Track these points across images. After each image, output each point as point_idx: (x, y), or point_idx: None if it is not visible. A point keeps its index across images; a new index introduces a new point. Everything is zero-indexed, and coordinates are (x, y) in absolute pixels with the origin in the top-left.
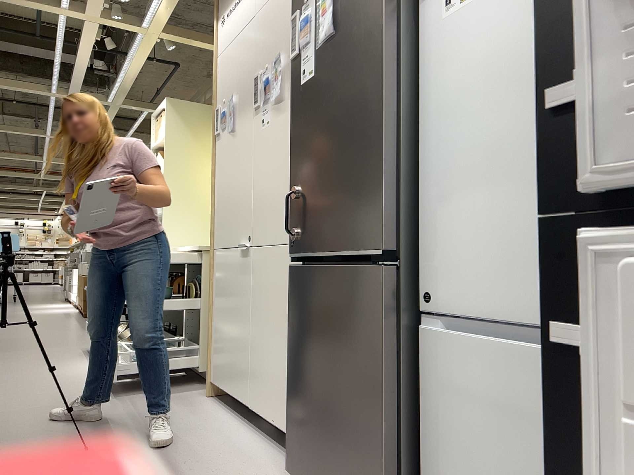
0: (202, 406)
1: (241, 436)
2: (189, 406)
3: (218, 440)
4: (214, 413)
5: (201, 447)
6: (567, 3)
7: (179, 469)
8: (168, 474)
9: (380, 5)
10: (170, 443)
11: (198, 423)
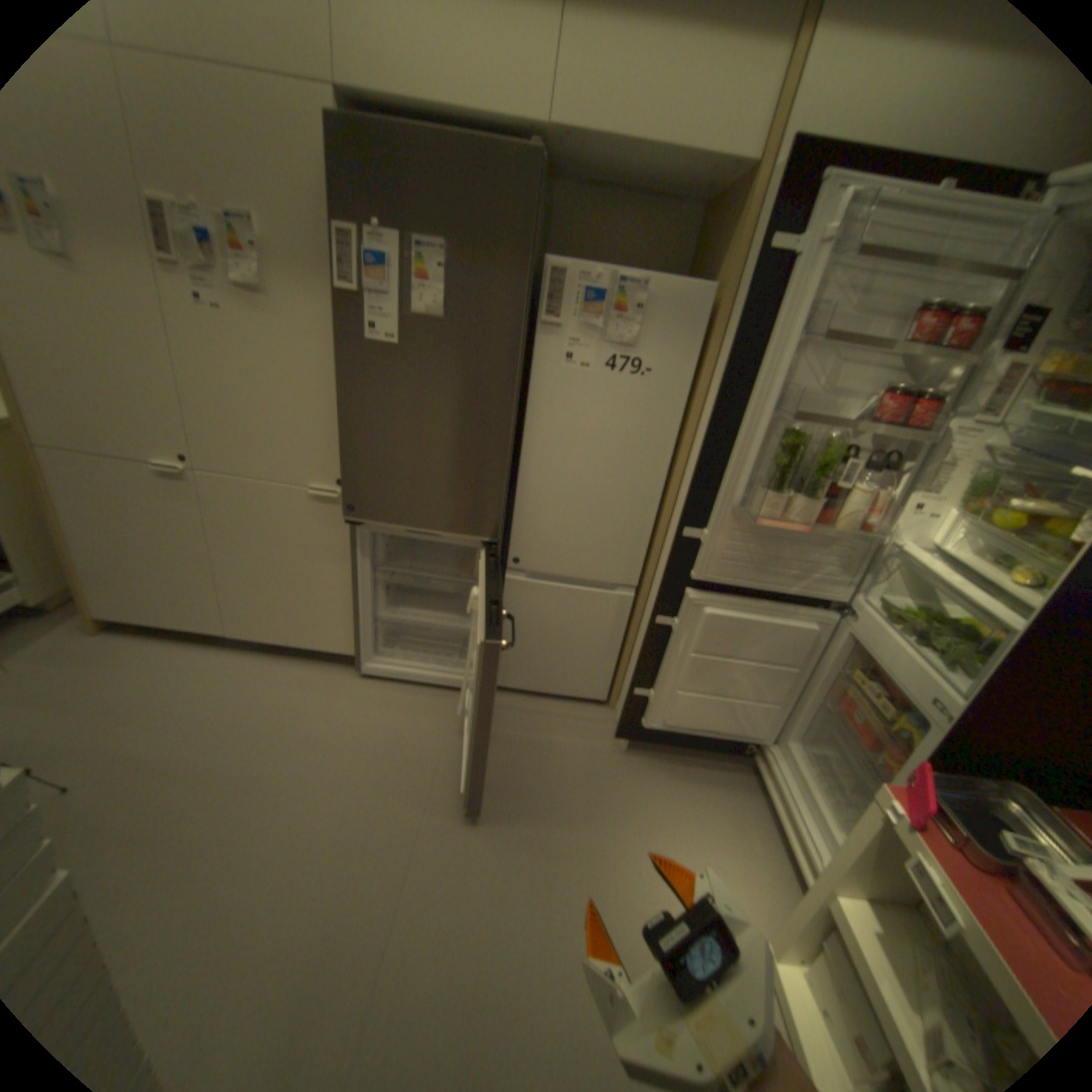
0: (112, 649)
1: (236, 664)
2: (92, 658)
3: (219, 681)
4: (150, 652)
5: (214, 698)
6: (700, 491)
7: (235, 731)
8: (233, 741)
9: (516, 333)
10: (167, 713)
11: (154, 674)
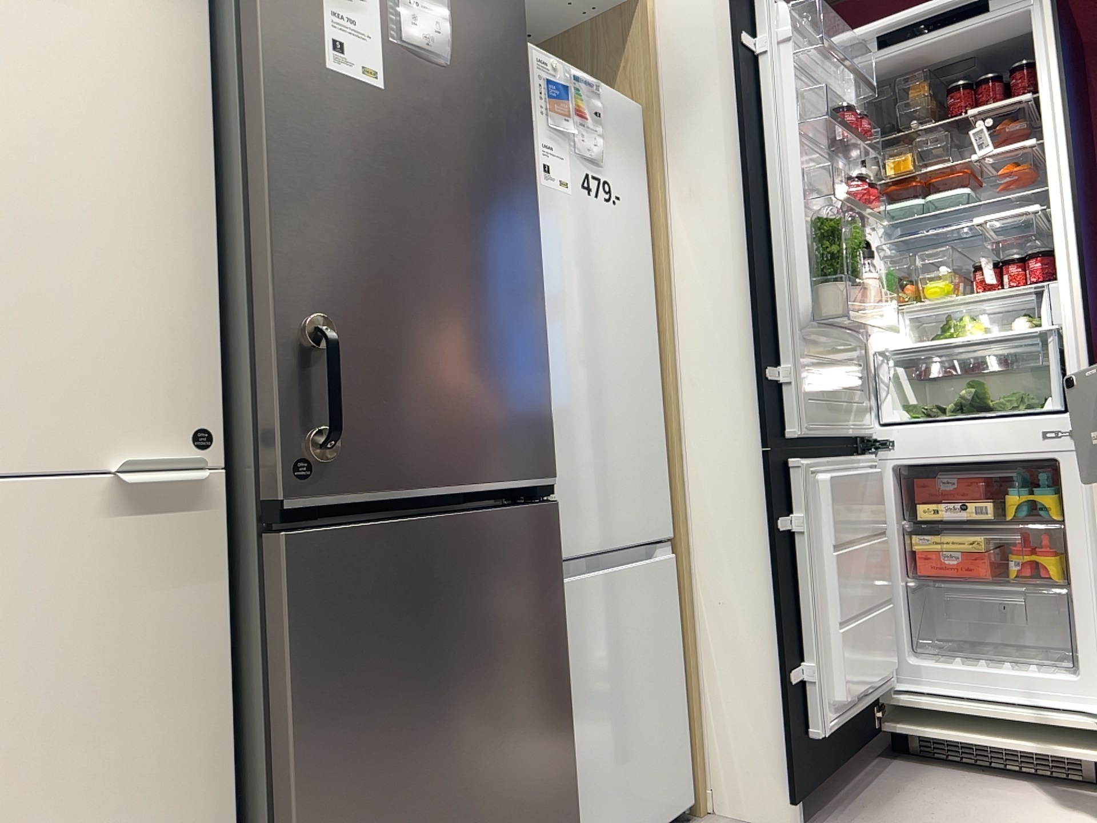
0: None
1: None
2: None
3: None
4: None
5: None
6: (765, 313)
7: None
8: None
9: (526, 110)
10: None
11: None
